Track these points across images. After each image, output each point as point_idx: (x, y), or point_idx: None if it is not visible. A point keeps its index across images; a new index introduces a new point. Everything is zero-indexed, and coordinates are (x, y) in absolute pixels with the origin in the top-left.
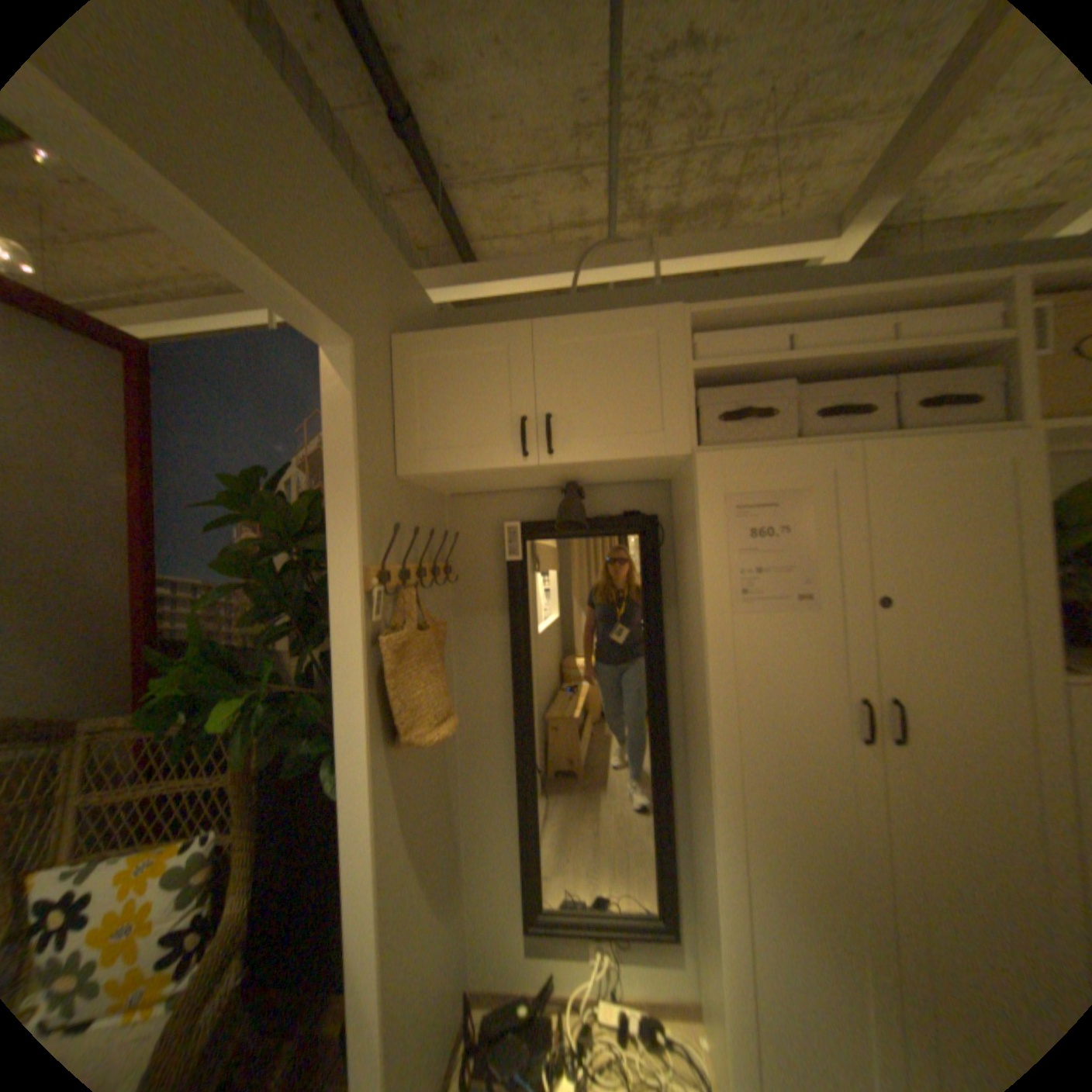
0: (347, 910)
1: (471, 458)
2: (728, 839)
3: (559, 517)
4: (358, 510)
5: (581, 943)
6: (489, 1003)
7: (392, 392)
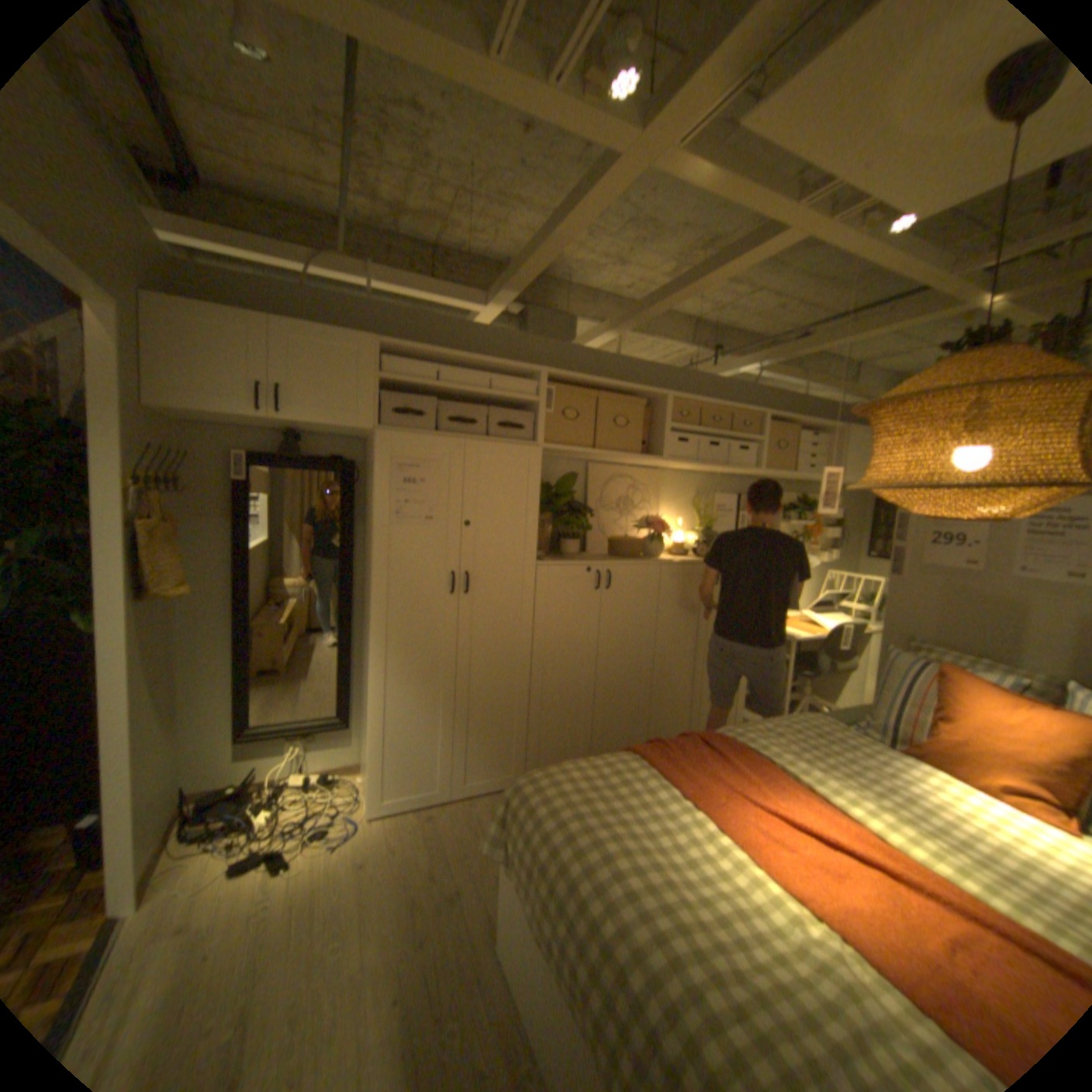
0: (105, 700)
1: (212, 401)
2: (377, 645)
3: (280, 451)
4: (120, 429)
5: (279, 743)
6: (200, 797)
7: (140, 335)
